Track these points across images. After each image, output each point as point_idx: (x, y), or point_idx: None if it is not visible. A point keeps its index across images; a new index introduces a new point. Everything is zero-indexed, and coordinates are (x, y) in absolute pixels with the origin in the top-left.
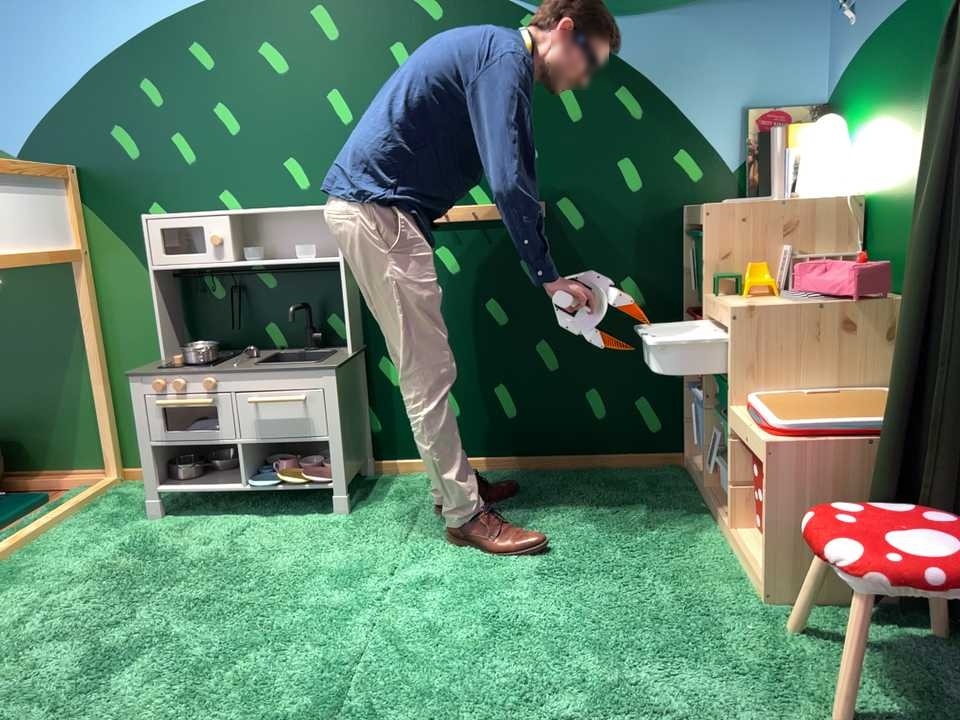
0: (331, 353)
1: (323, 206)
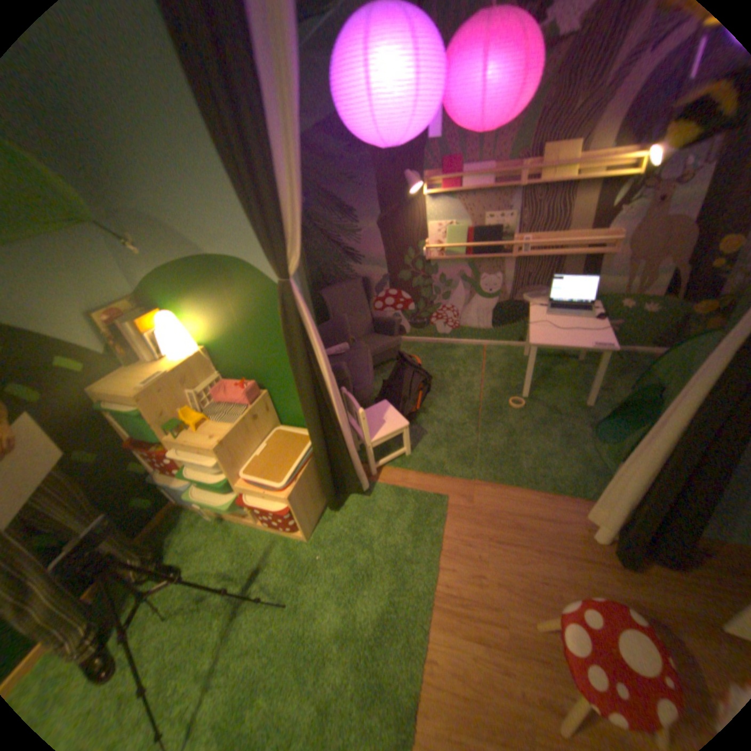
0: None
1: None
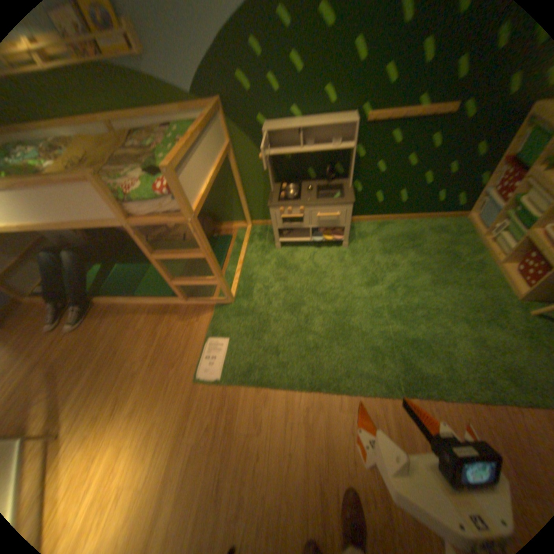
0: (342, 186)
1: (343, 112)
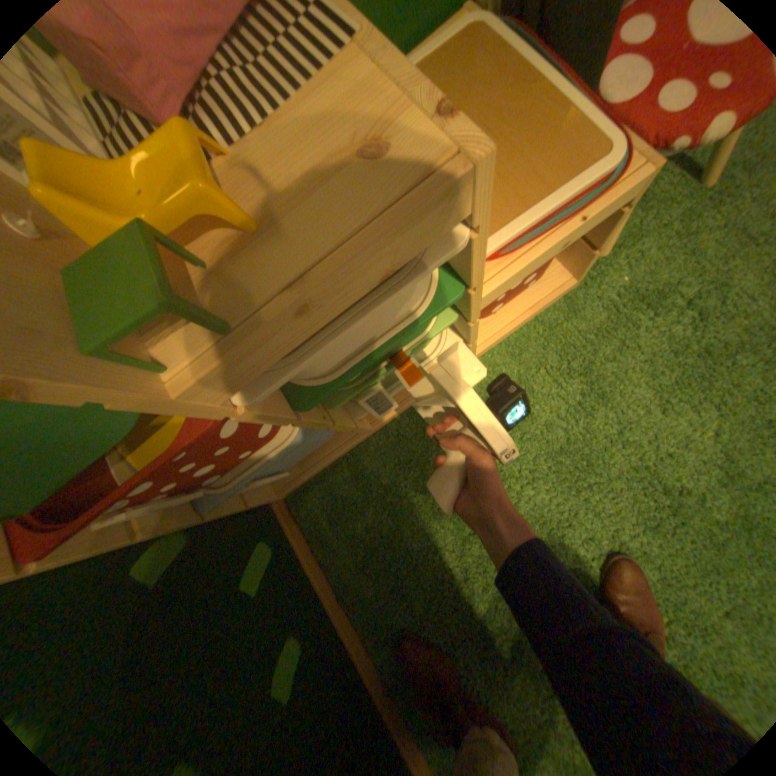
0: None
1: None
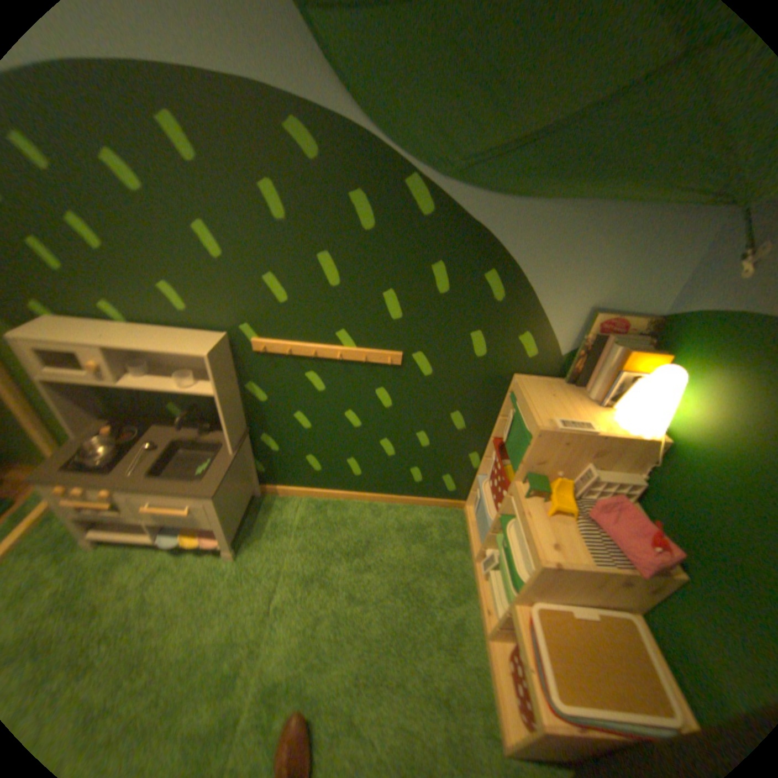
0: (218, 451)
1: (203, 330)
